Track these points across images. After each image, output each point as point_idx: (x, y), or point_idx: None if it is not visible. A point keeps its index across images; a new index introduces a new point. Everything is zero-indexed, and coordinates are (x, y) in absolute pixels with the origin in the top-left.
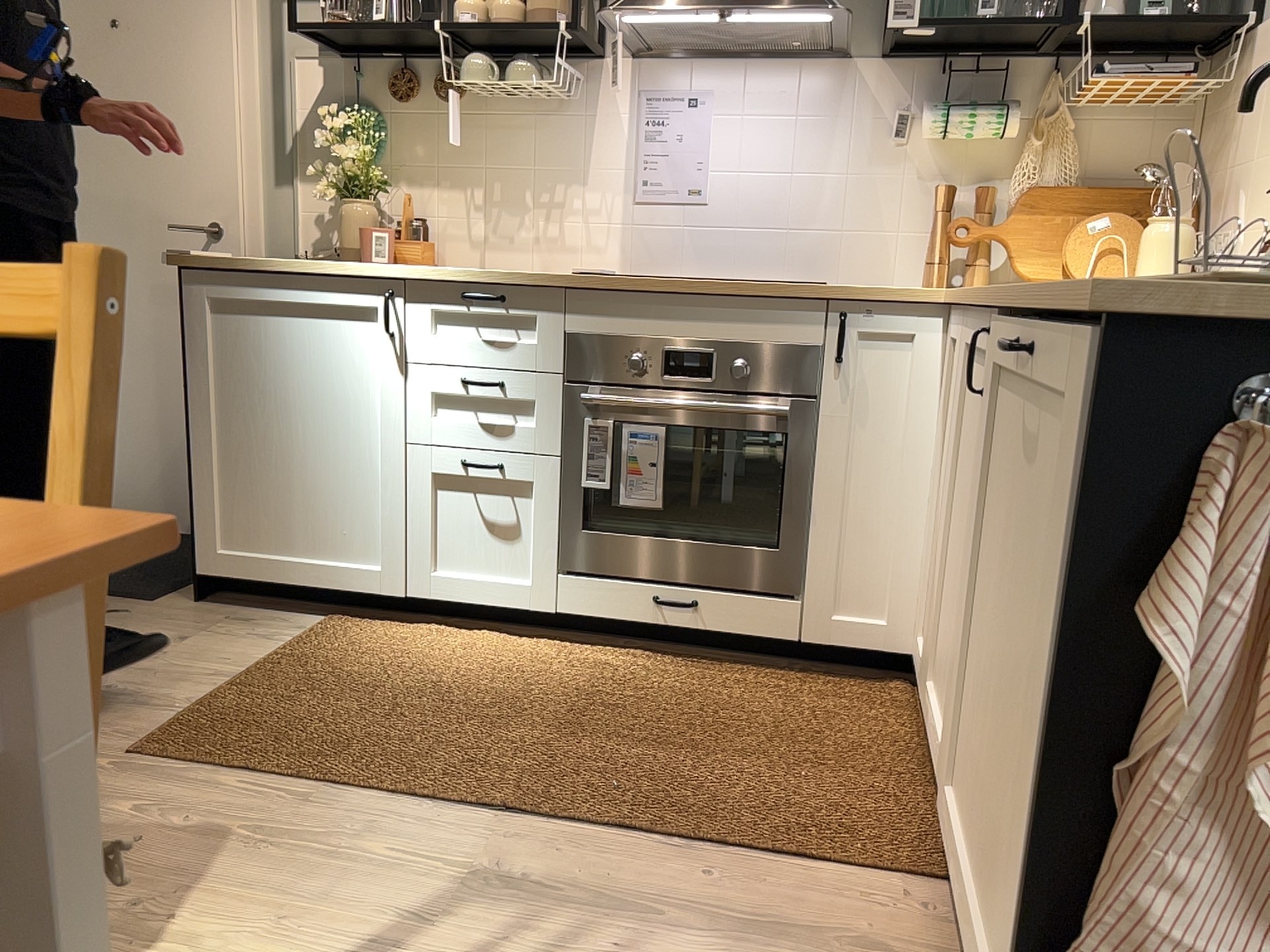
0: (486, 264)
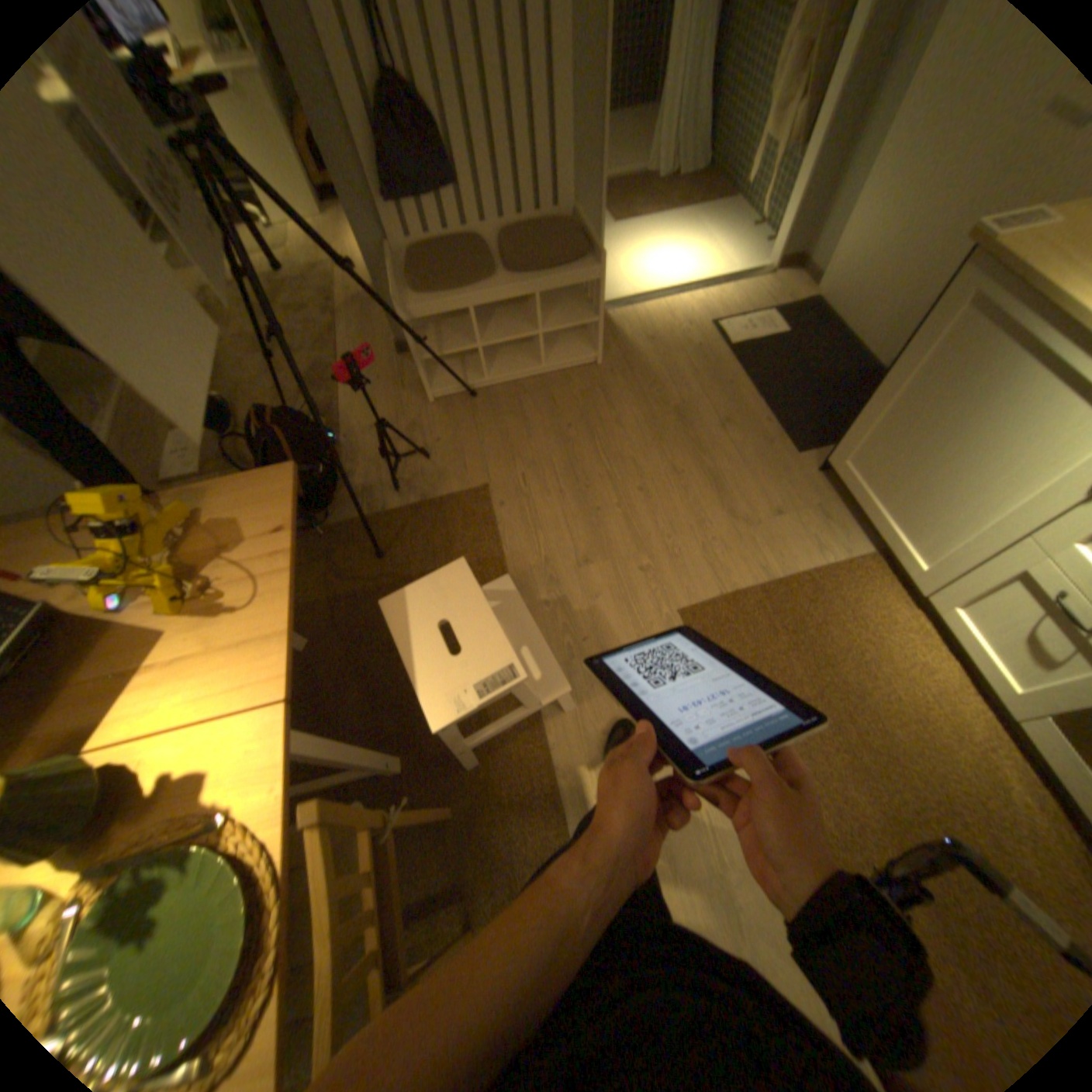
0: None
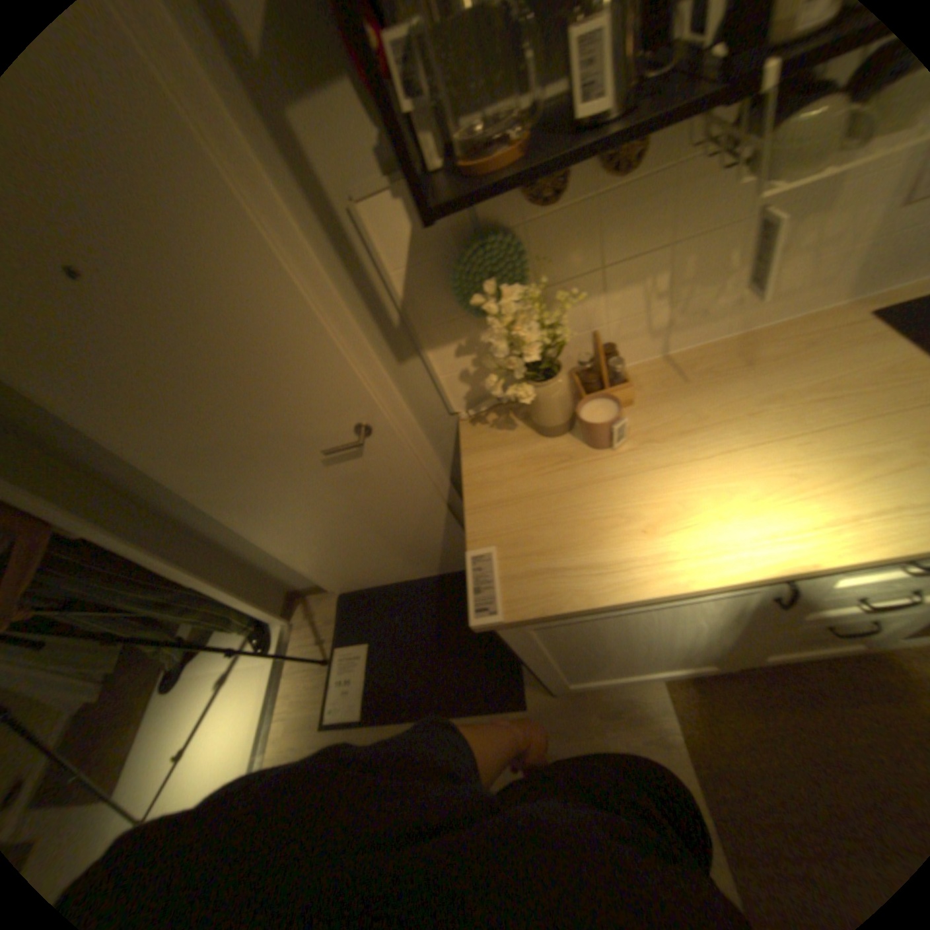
0: (669, 347)
